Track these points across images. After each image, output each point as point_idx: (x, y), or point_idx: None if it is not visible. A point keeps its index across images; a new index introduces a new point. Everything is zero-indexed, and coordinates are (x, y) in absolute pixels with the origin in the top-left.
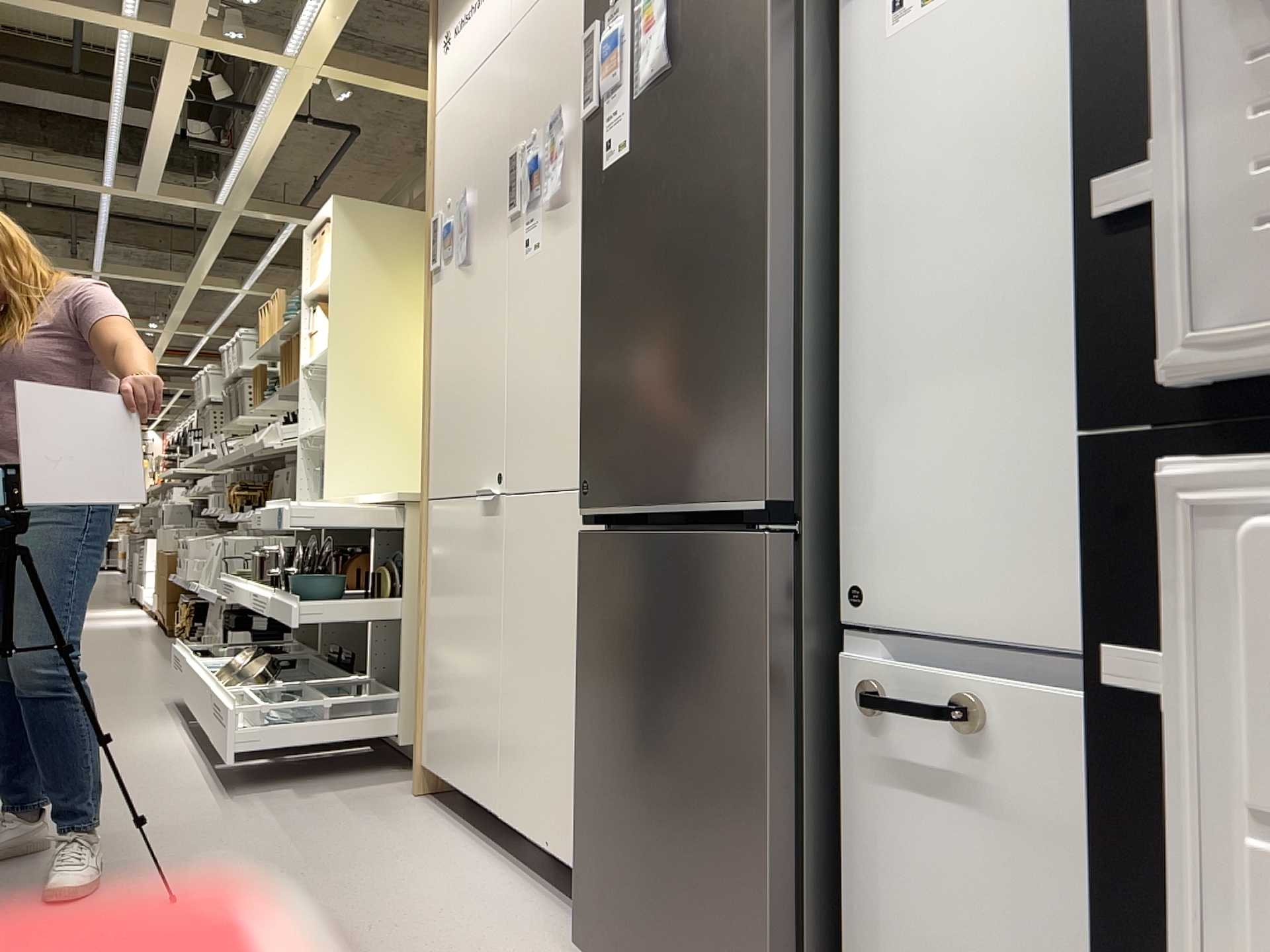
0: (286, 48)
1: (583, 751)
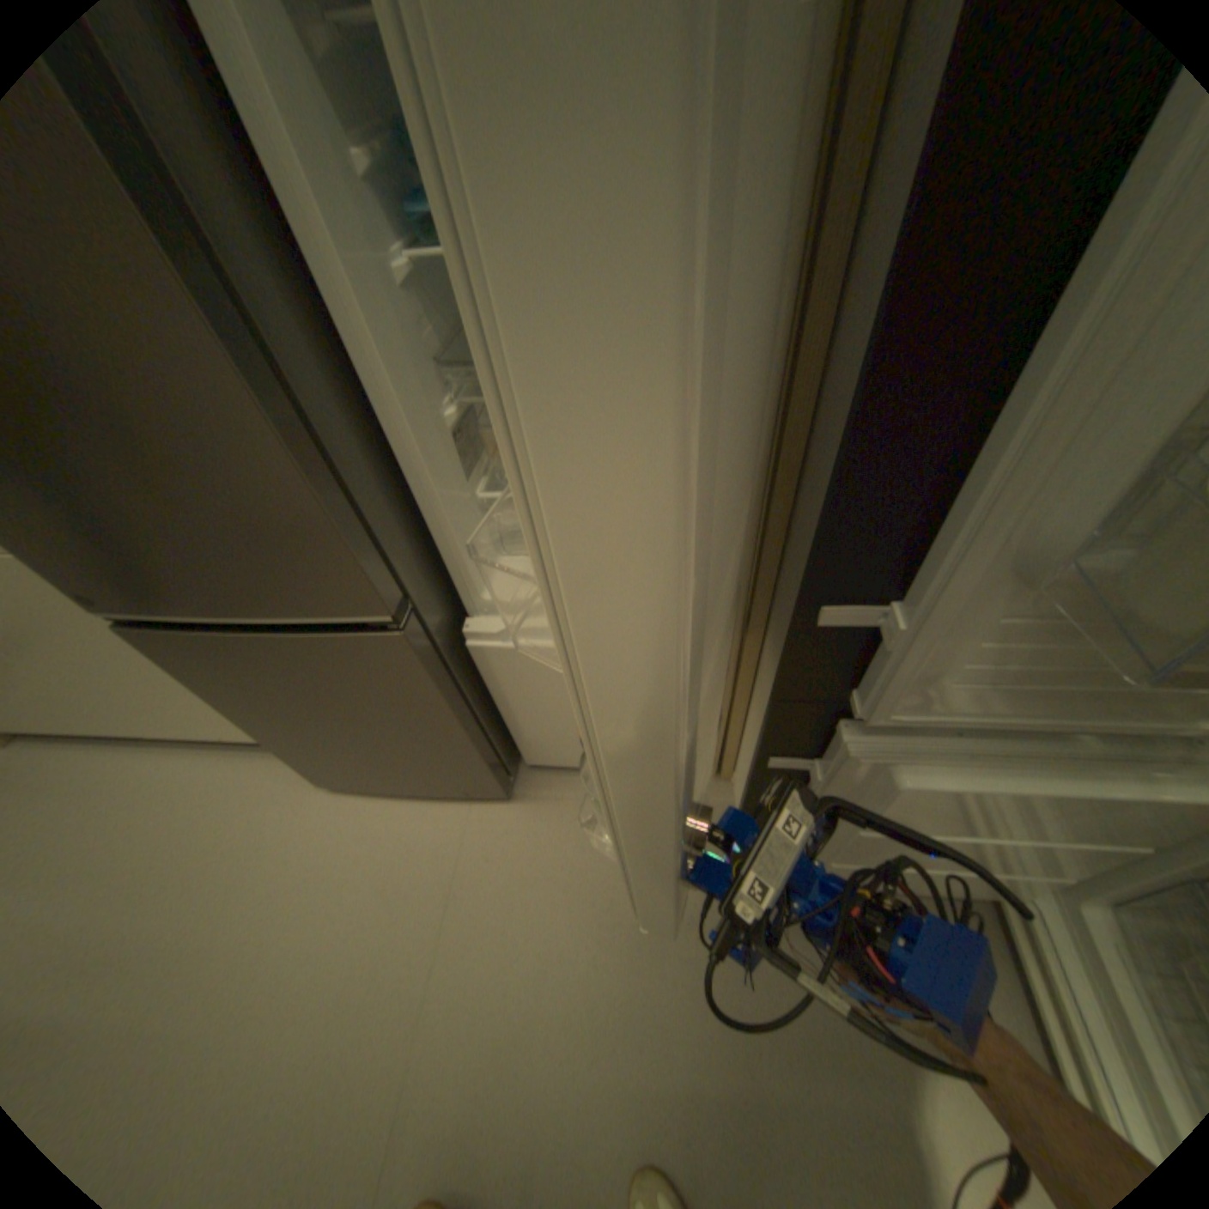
0: None
1: (249, 729)
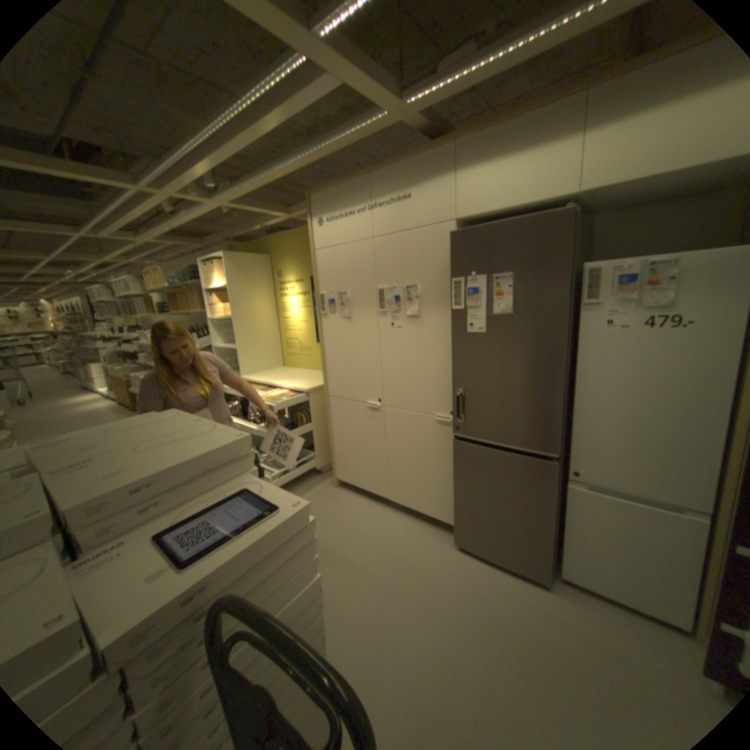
0: (212, 196)
1: (457, 498)
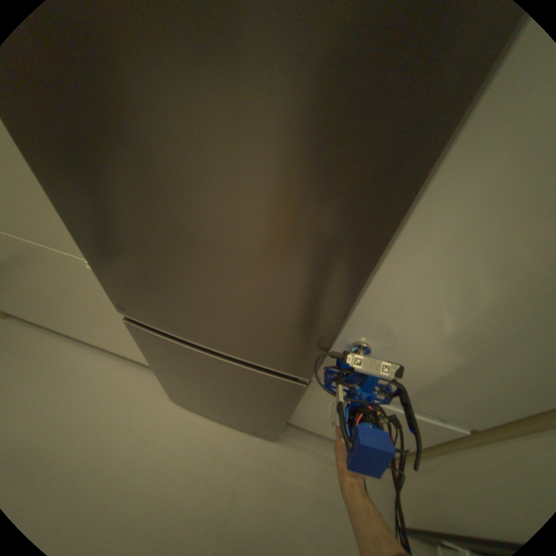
0: None
1: (159, 374)
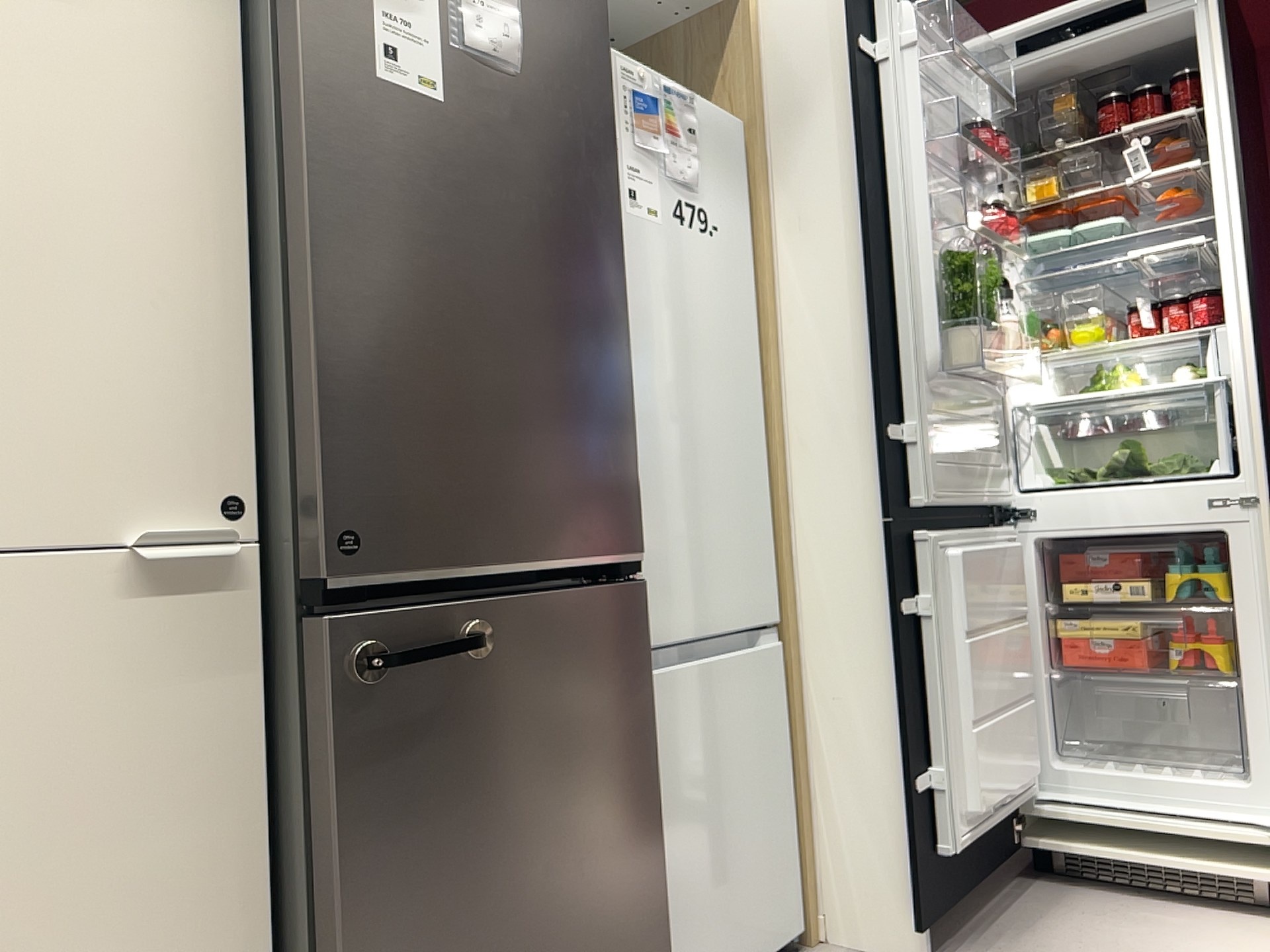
0: None
1: None
